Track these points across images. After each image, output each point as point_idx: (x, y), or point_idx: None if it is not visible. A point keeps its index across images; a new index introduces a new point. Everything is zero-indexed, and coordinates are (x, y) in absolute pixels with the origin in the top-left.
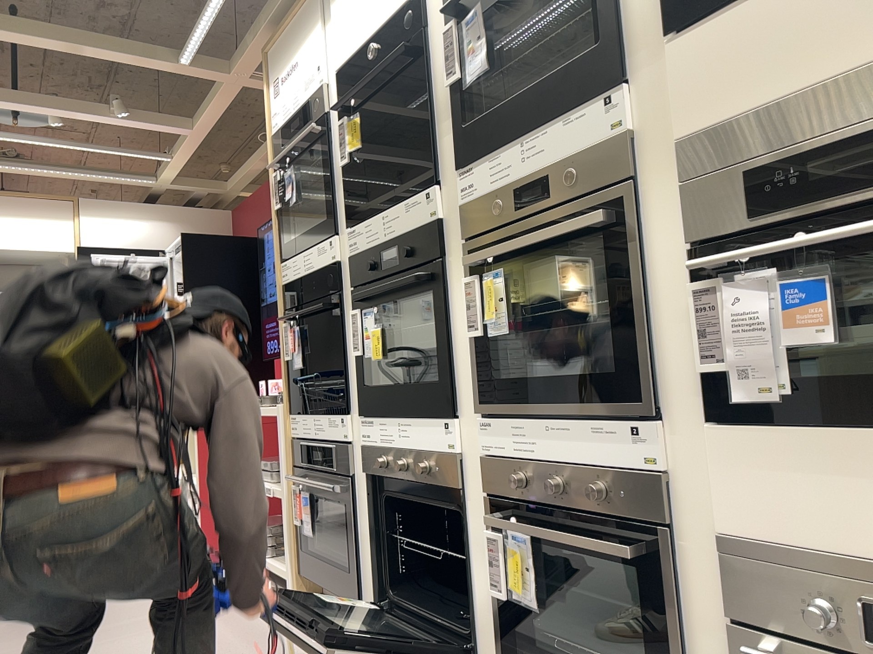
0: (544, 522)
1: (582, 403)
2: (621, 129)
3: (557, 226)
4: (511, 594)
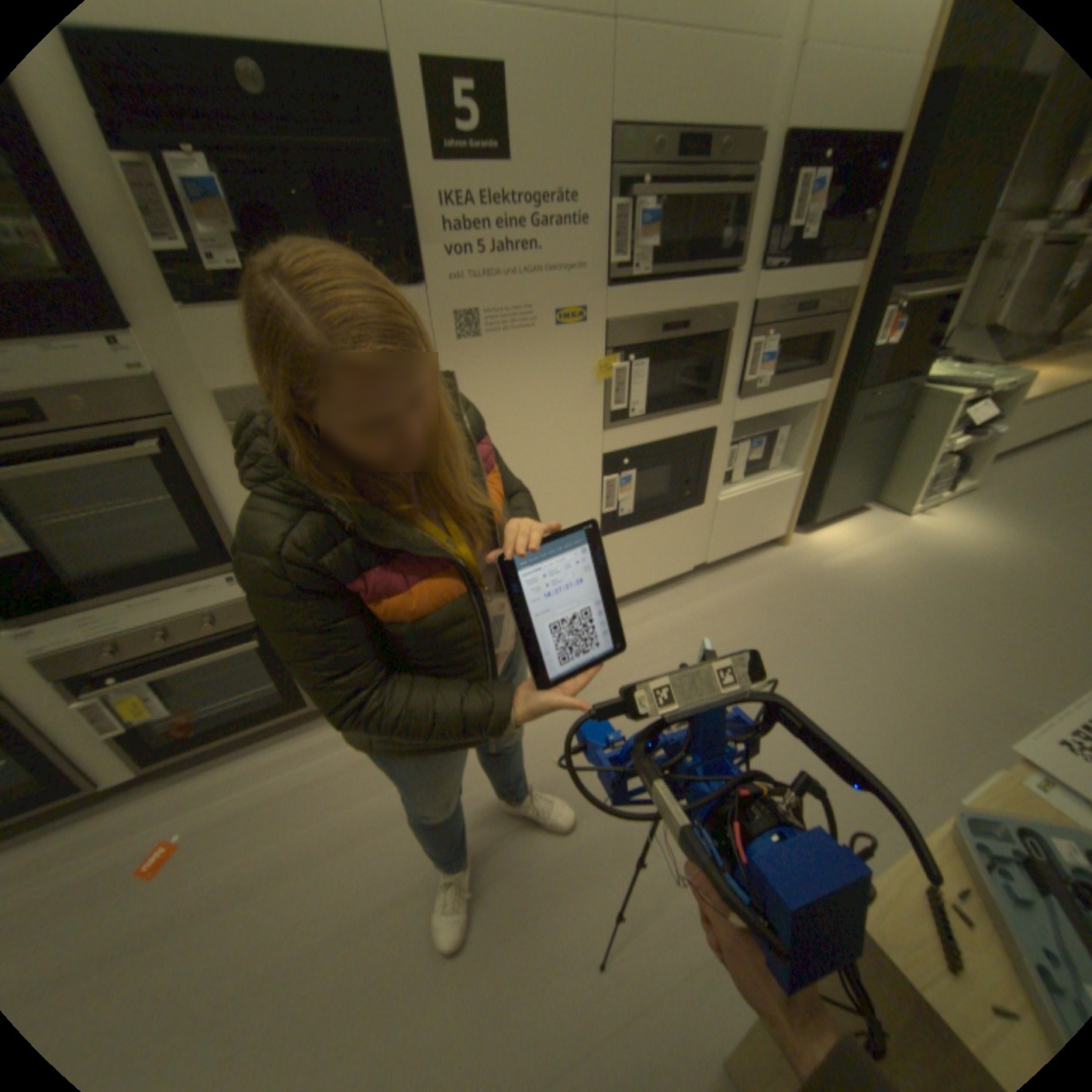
0: (148, 666)
1: (167, 580)
2: (142, 372)
3: (89, 457)
4: (125, 725)
